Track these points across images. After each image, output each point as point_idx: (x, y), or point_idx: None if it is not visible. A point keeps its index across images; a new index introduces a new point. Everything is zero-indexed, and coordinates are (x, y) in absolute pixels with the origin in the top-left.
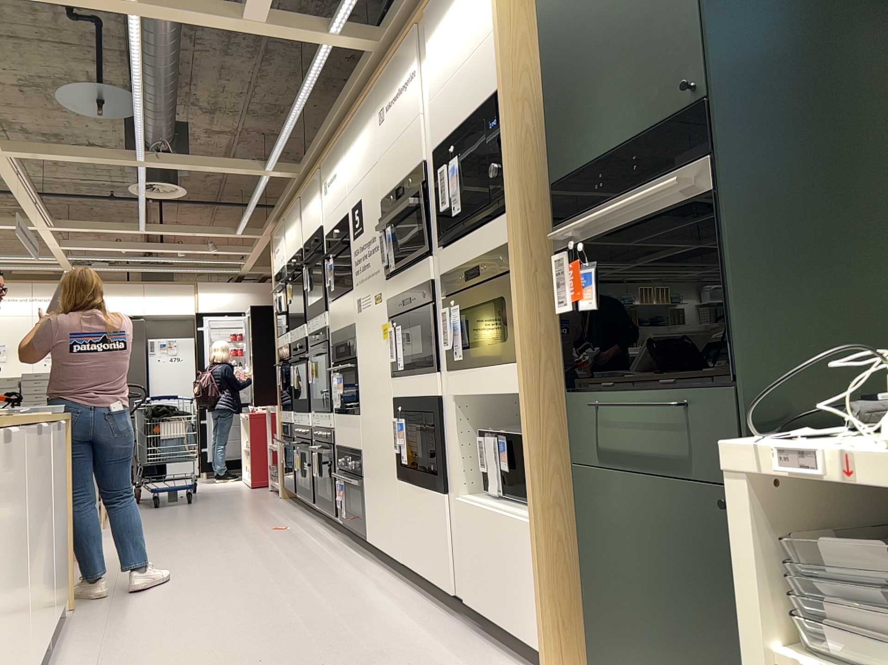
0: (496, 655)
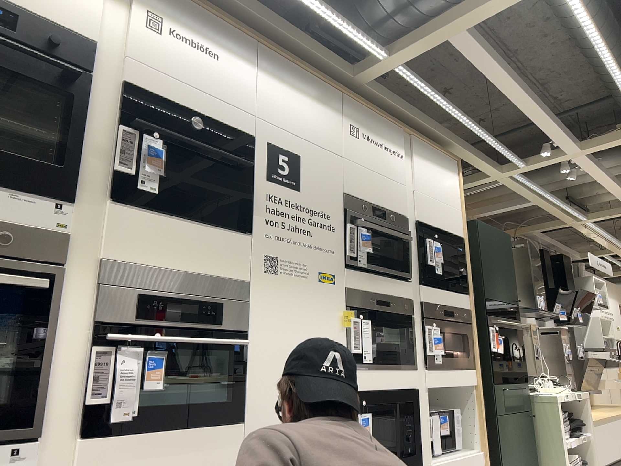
0: None
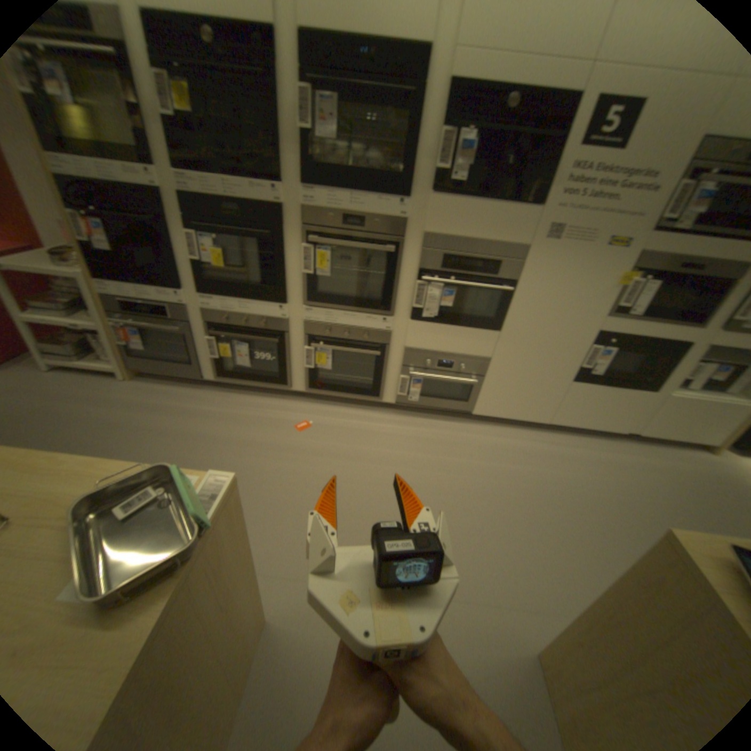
0: (675, 452)
